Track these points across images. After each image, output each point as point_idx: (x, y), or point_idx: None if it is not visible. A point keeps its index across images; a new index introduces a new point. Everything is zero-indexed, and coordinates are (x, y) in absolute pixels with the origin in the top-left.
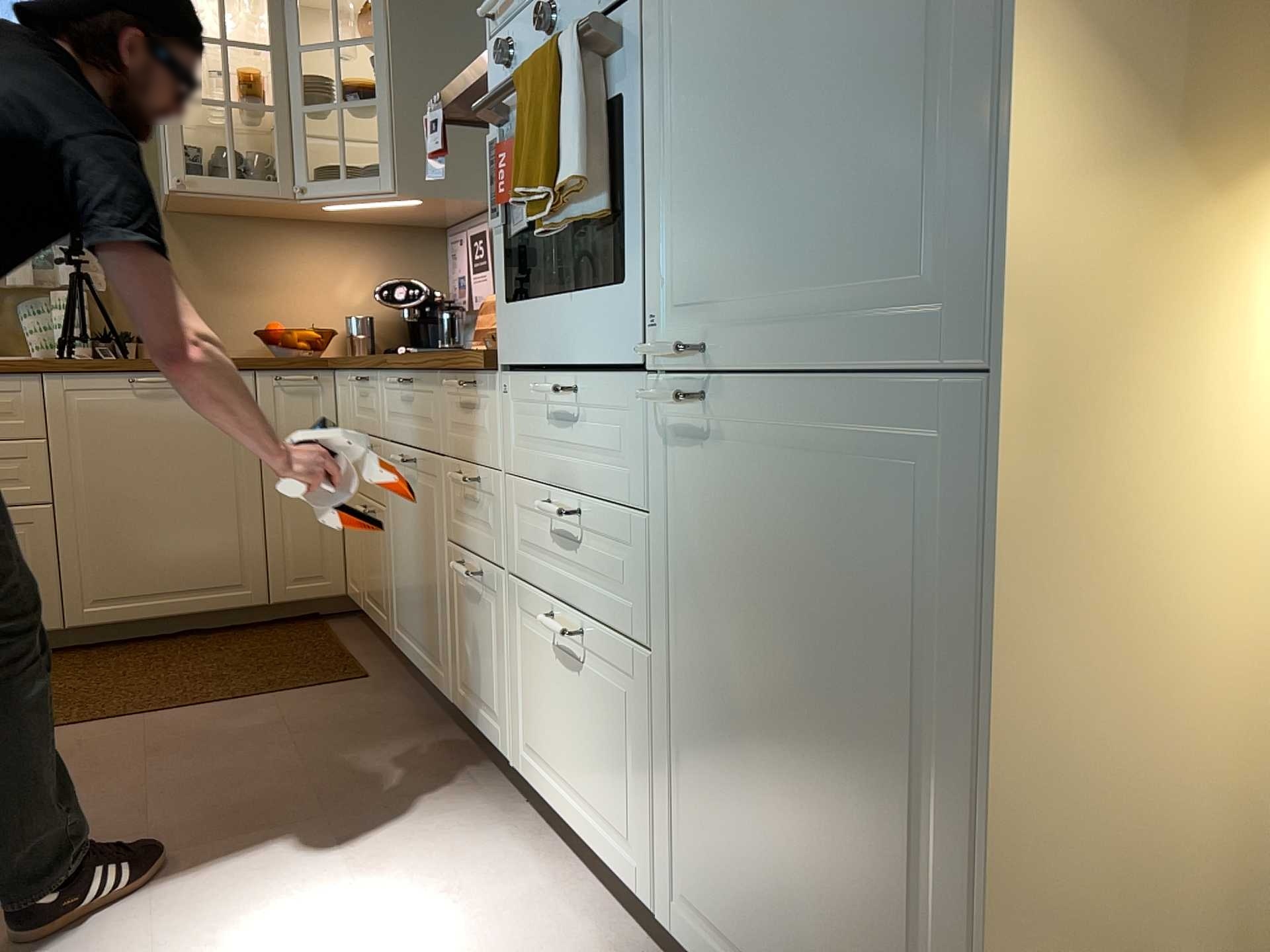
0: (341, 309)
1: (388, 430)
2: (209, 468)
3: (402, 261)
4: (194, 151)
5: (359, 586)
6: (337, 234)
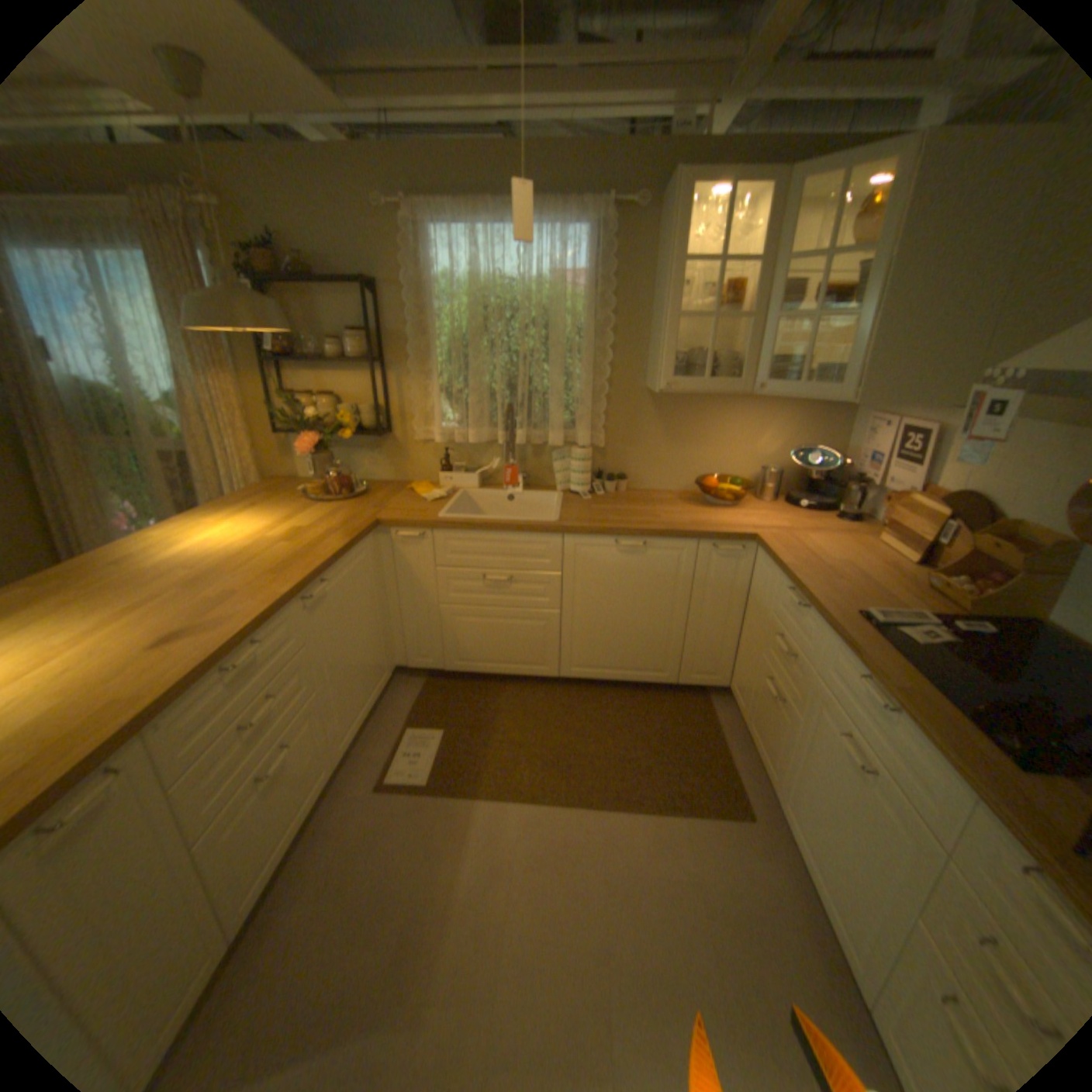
0: (757, 459)
1: (832, 685)
2: (655, 601)
3: (815, 422)
4: (681, 356)
5: (747, 709)
6: (768, 401)
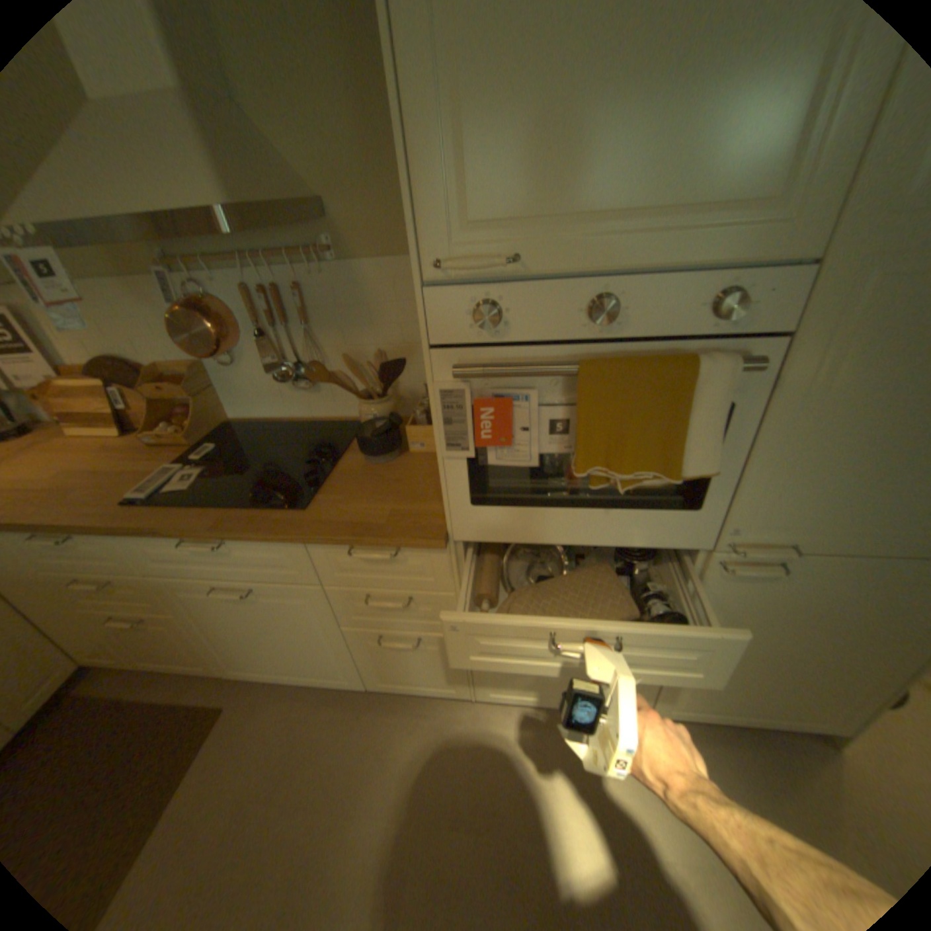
0: None
1: (162, 572)
2: None
3: None
4: None
5: (119, 660)
6: None
